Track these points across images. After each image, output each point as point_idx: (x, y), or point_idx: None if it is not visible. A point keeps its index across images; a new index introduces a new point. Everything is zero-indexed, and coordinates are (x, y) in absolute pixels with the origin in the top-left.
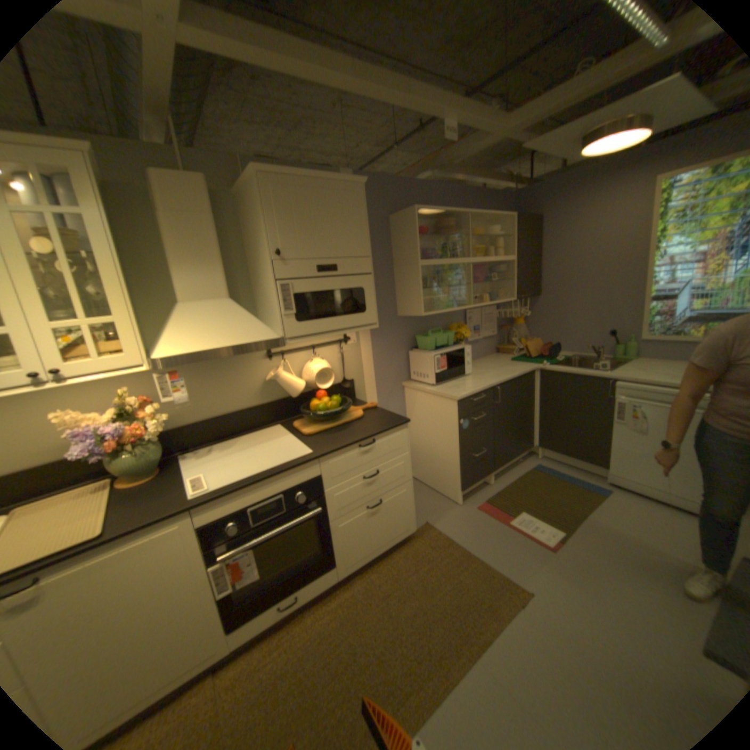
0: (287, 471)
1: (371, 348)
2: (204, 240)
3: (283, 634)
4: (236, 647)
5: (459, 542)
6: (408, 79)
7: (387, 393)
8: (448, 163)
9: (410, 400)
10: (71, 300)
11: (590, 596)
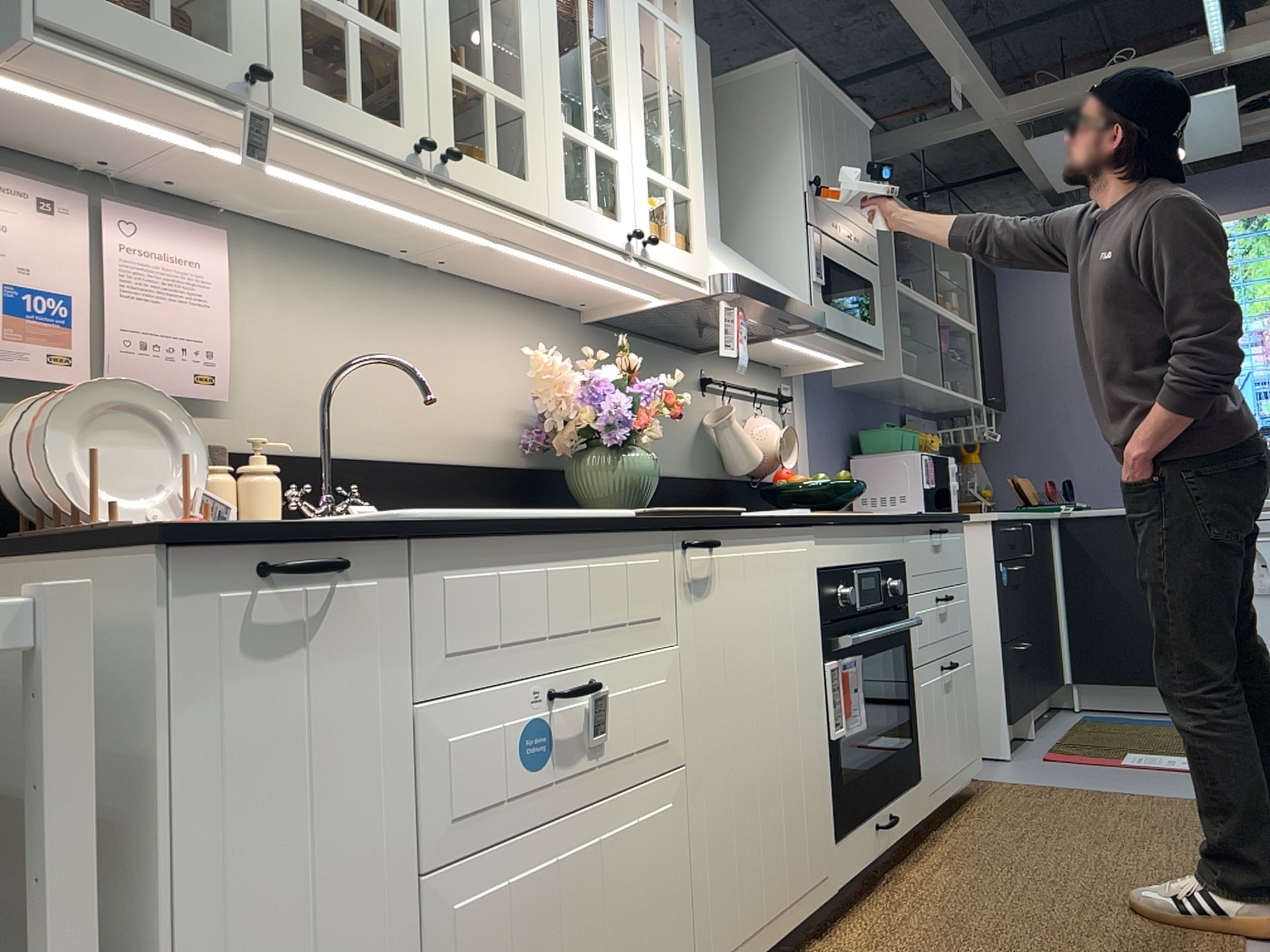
0: (886, 522)
1: (810, 432)
2: (709, 141)
3: (886, 893)
4: (843, 885)
5: (1063, 785)
6: (948, 15)
7: None
8: None
9: None
10: (658, 149)
11: None
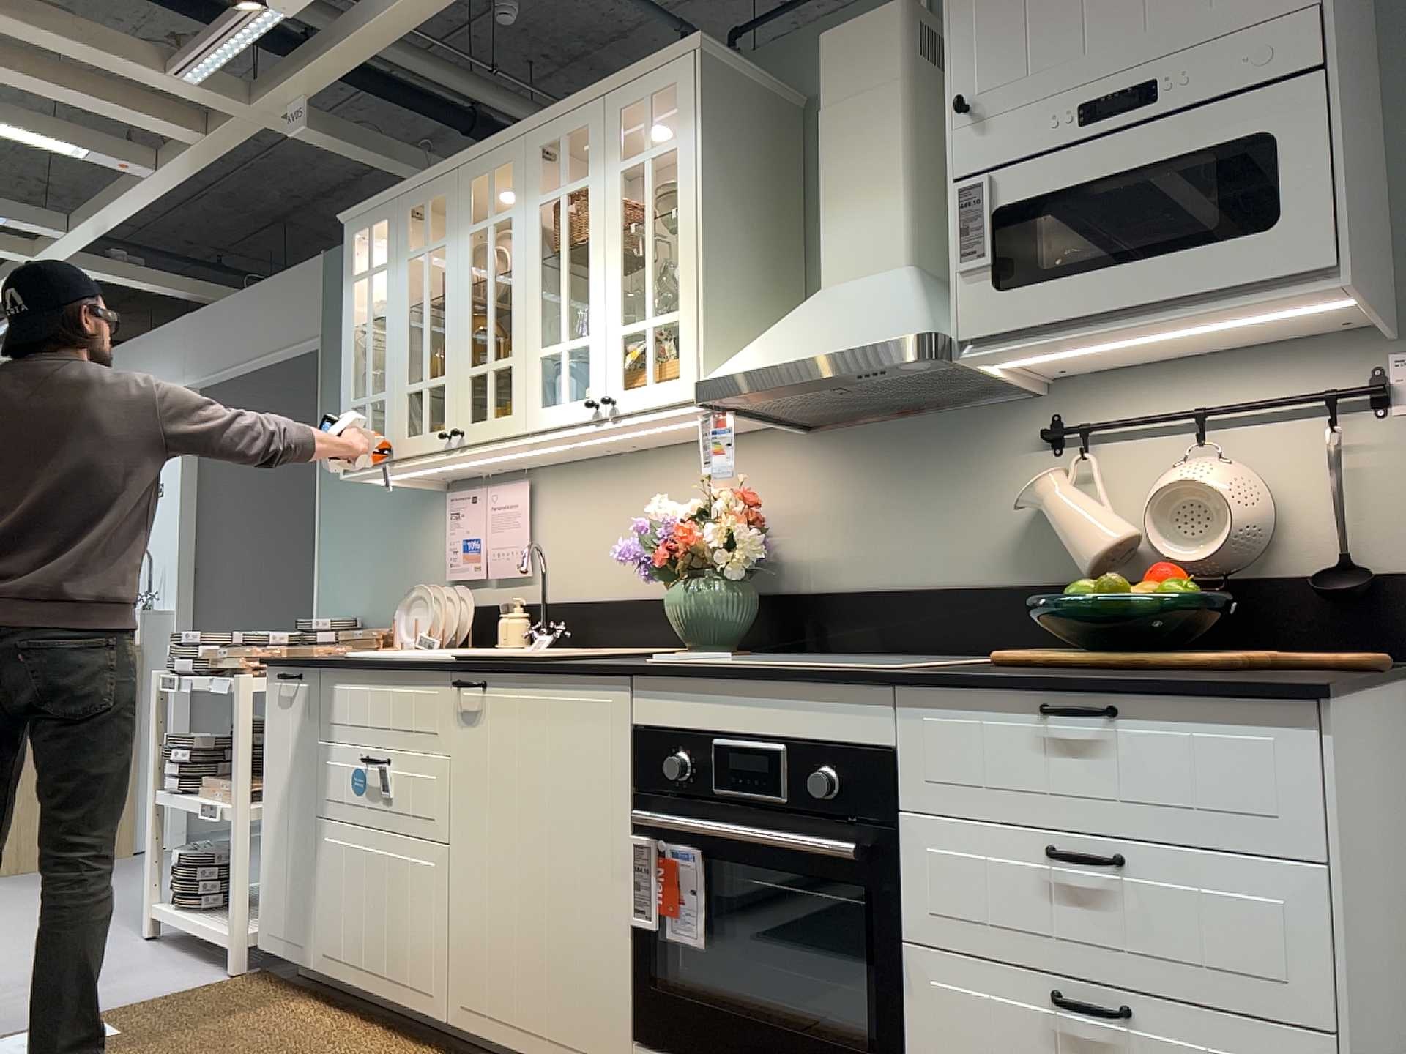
0: (801, 680)
1: None
2: (878, 144)
3: None
4: None
5: None
6: None
7: None
8: None
9: None
10: (649, 290)
11: None
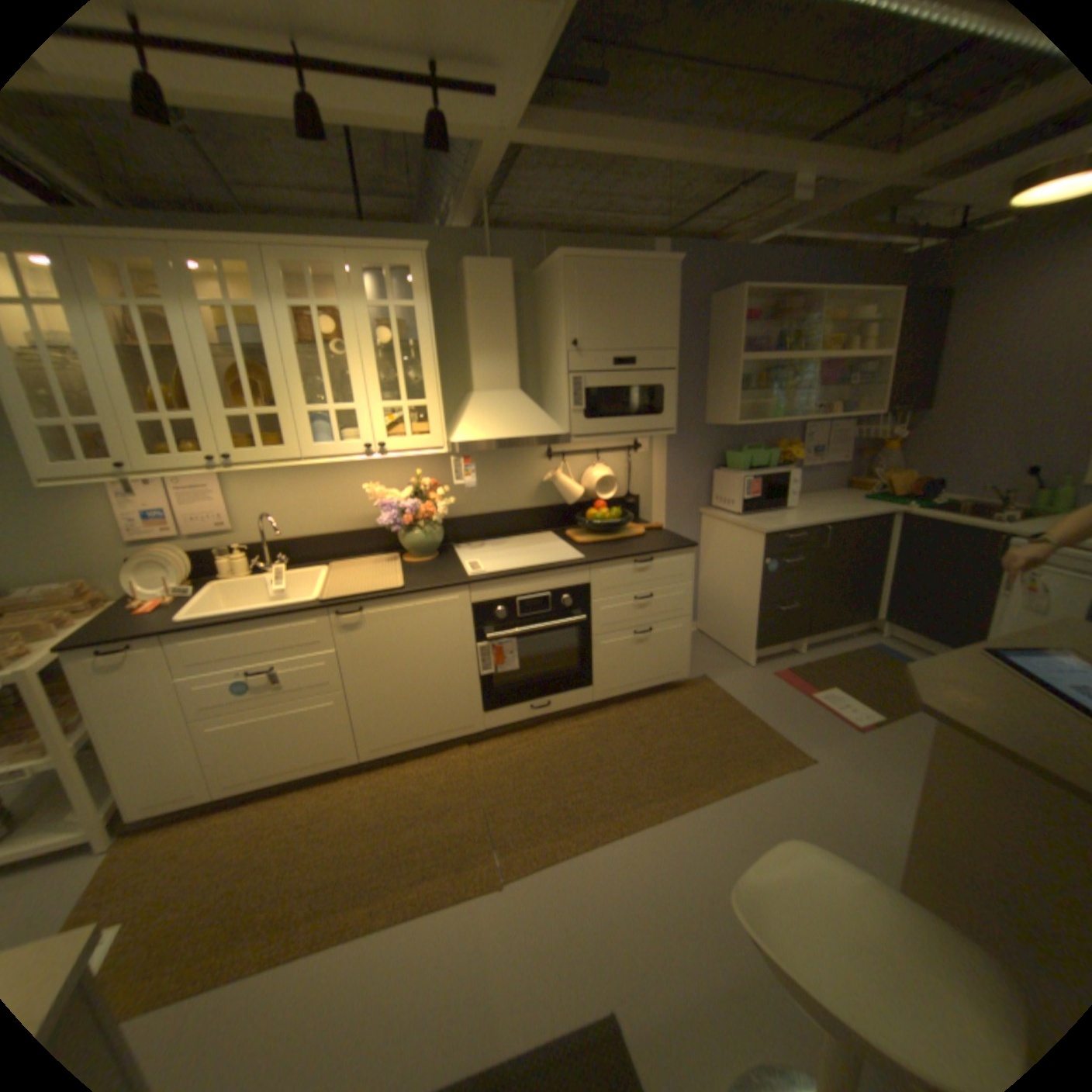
0: (558, 570)
1: (666, 460)
2: (505, 329)
3: (534, 733)
4: (492, 728)
5: (741, 701)
6: (751, 137)
7: (679, 519)
8: (810, 218)
9: (708, 532)
10: (399, 384)
11: (892, 780)
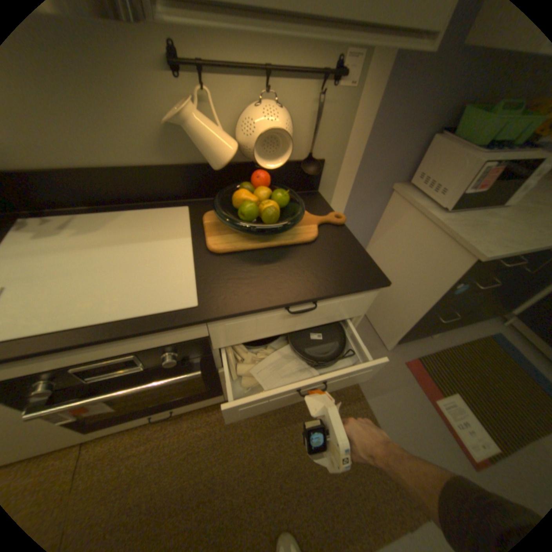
0: (136, 336)
1: (379, 106)
2: None
3: (158, 428)
4: (104, 435)
5: (370, 399)
6: None
7: (366, 193)
8: None
9: (393, 213)
10: None
11: None
